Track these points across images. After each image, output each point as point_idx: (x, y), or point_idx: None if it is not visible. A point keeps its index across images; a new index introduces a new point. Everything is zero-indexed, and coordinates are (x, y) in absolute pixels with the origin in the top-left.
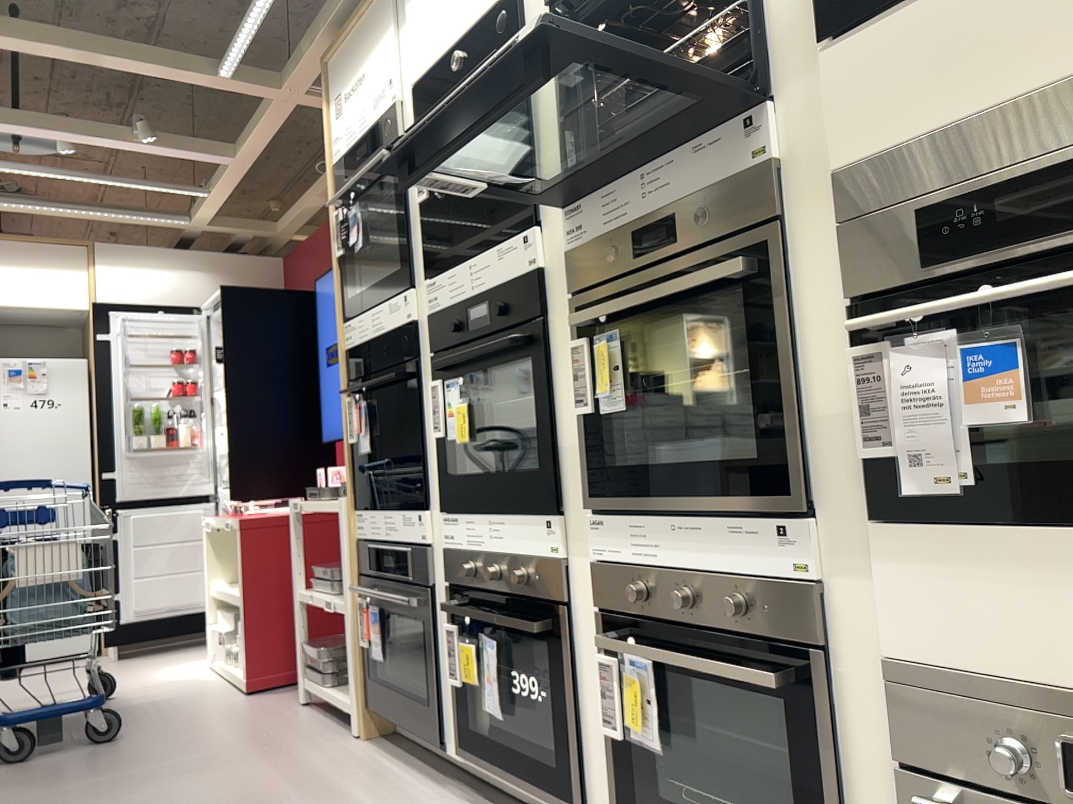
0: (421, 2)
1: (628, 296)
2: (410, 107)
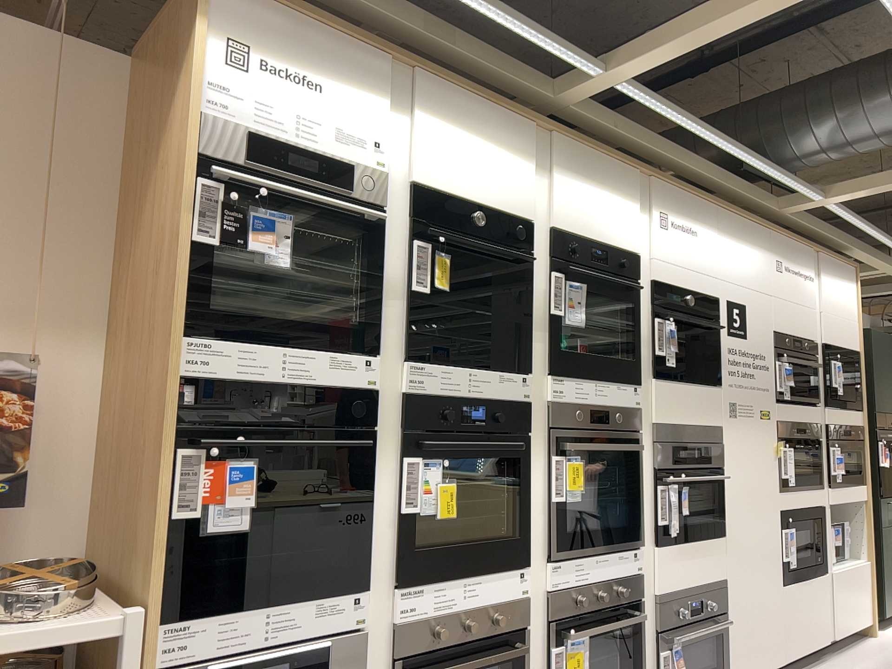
0: (442, 139)
1: (592, 440)
2: (401, 196)
